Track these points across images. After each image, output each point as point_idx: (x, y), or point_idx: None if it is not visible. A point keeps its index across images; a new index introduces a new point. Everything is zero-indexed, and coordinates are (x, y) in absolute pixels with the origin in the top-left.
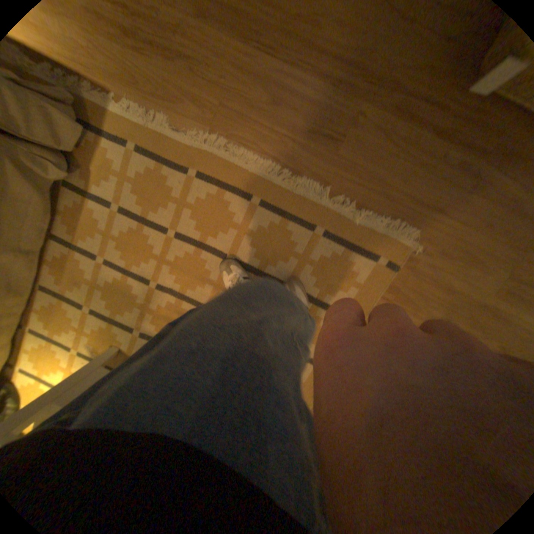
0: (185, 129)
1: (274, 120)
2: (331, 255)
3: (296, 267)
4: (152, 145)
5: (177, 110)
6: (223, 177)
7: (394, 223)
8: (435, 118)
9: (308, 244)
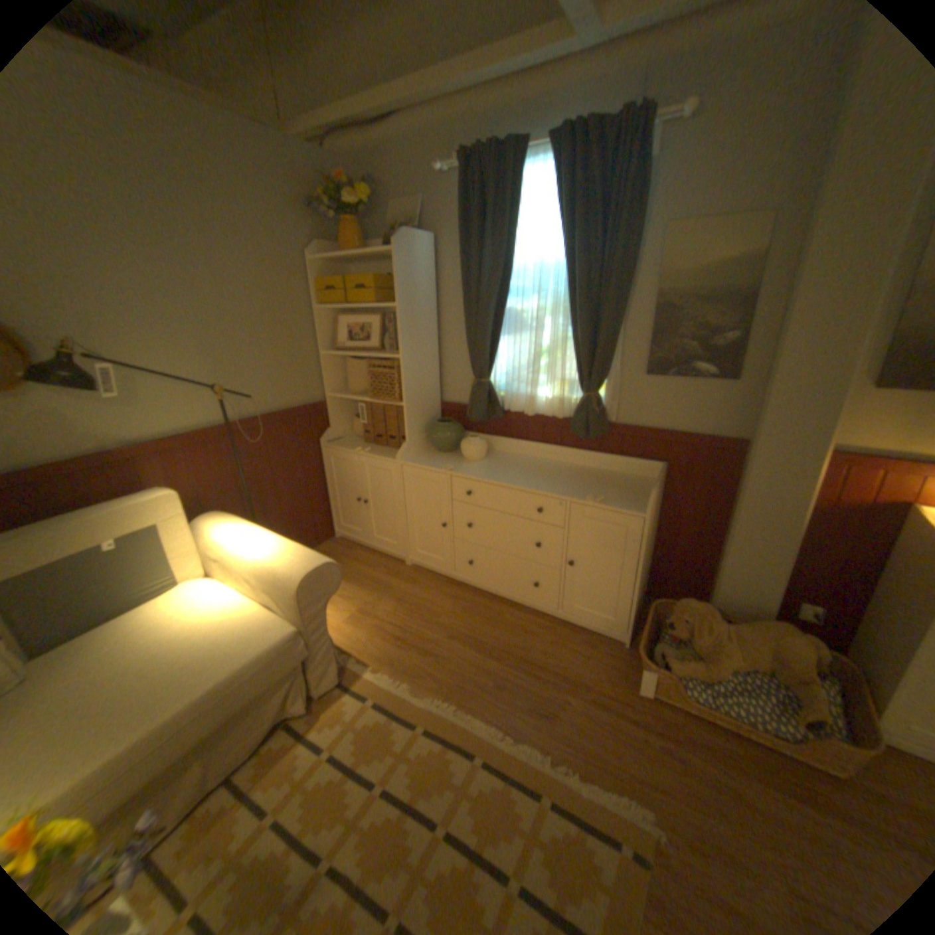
0: (421, 697)
1: (497, 699)
2: (564, 838)
3: (523, 853)
4: (388, 705)
5: (418, 684)
6: (447, 737)
7: (624, 802)
8: (625, 712)
9: (534, 820)
